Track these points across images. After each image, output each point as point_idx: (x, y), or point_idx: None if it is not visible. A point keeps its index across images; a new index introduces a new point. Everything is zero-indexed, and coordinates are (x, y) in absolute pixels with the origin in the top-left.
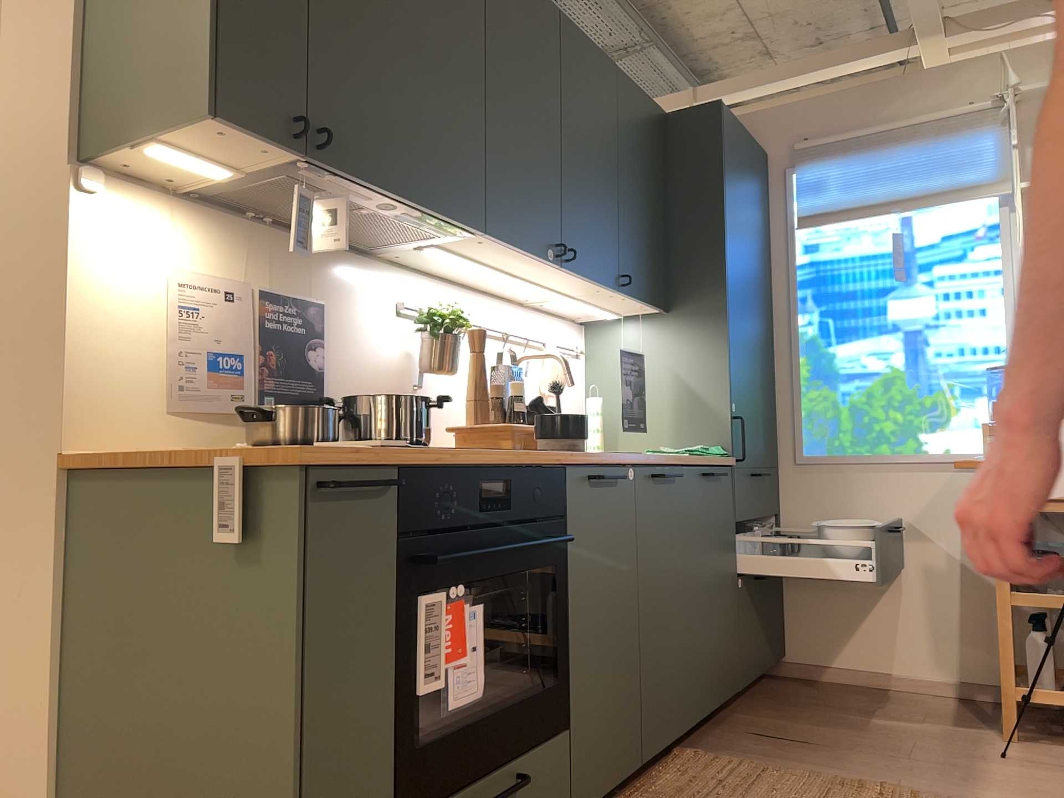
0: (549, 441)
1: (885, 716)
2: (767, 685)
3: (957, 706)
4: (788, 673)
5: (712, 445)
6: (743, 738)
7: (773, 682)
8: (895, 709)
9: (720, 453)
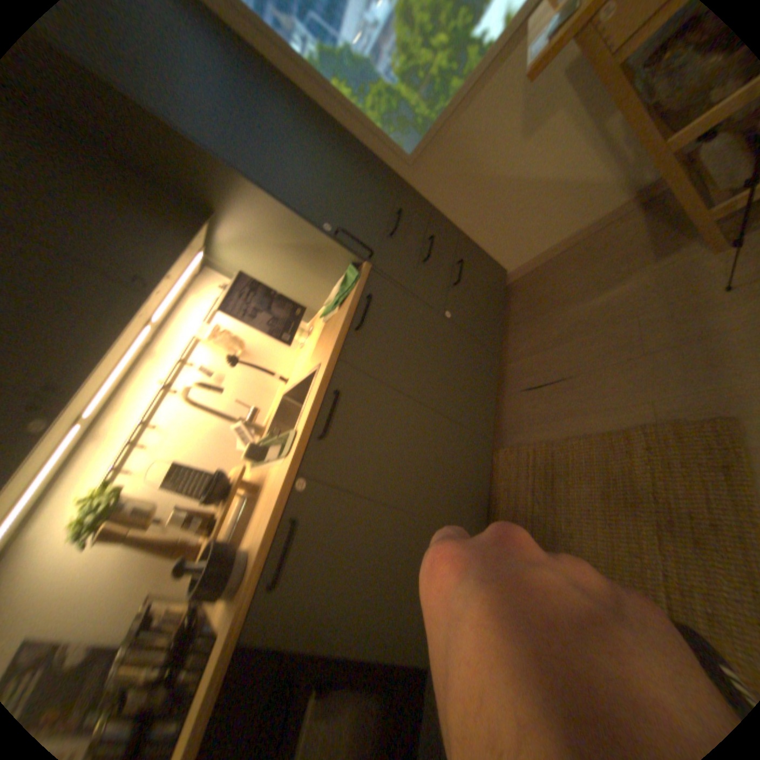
0: (212, 603)
1: (597, 287)
2: (510, 302)
3: (644, 220)
4: (515, 276)
5: (345, 264)
6: (522, 401)
7: (512, 295)
8: (600, 269)
9: (353, 279)
